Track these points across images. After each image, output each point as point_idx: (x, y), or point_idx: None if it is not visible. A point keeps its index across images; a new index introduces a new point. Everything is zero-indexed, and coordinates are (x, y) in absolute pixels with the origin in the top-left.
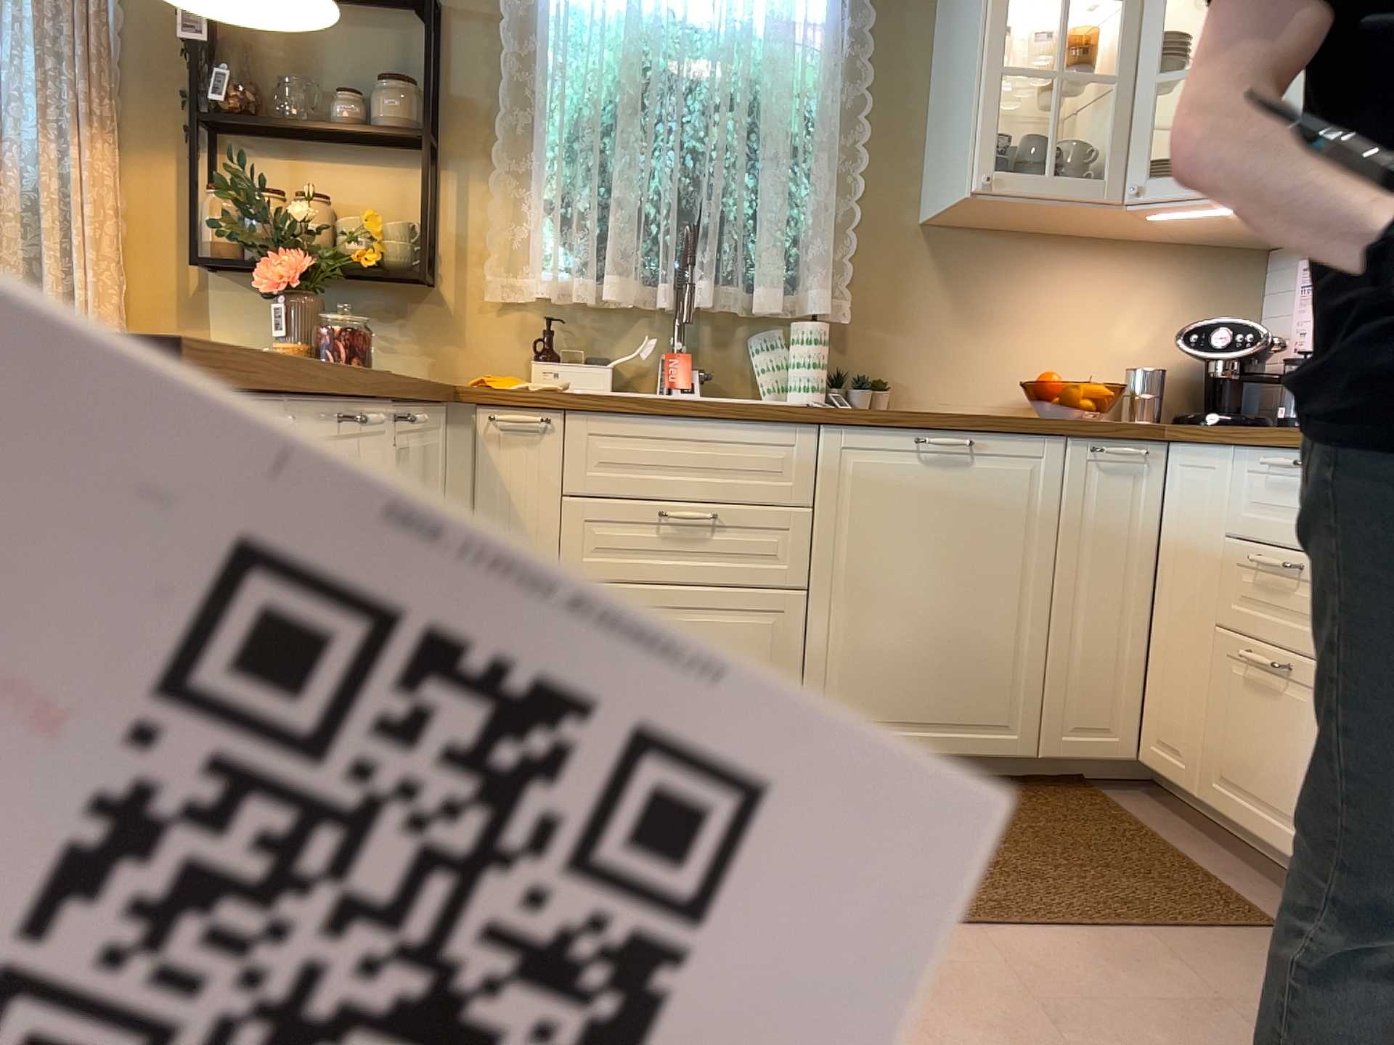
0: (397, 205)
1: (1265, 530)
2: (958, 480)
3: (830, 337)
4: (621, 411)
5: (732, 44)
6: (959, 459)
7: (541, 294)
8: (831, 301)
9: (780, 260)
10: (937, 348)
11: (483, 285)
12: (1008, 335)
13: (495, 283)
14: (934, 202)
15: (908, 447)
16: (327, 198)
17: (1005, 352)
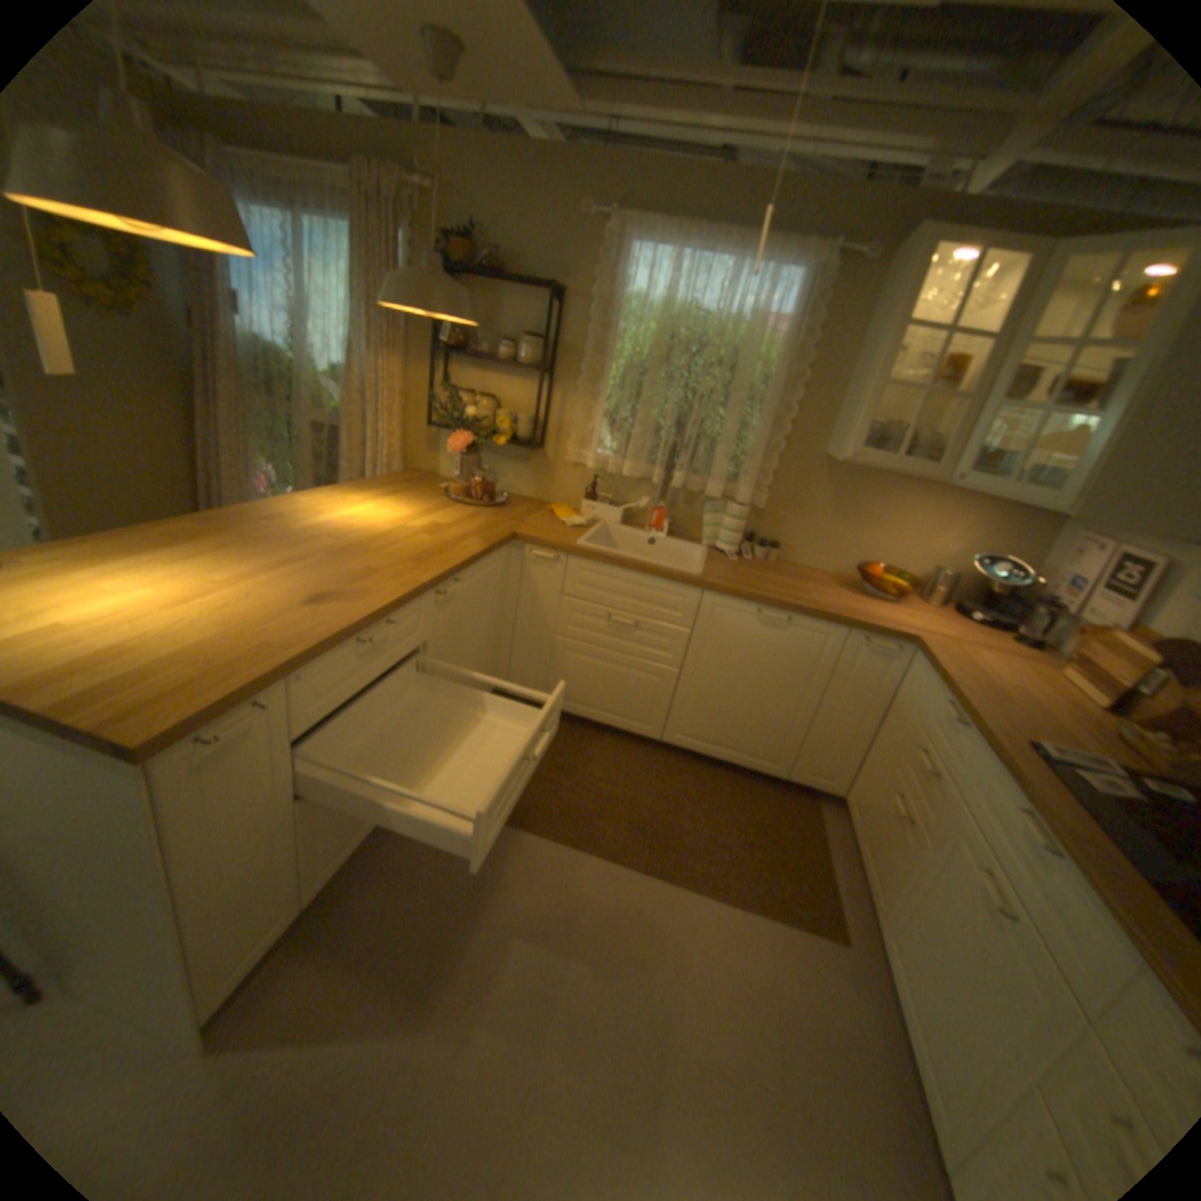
0: (528, 402)
1: (934, 738)
2: (776, 636)
3: (745, 518)
4: (595, 561)
5: (728, 326)
6: (779, 626)
7: (589, 467)
8: (749, 499)
9: (724, 470)
10: (815, 530)
11: (565, 453)
12: (863, 530)
13: (570, 454)
14: (832, 445)
15: (750, 613)
16: (494, 394)
17: (859, 540)
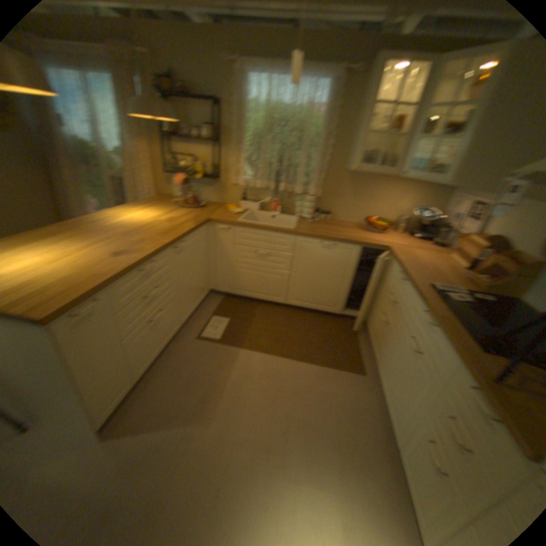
0: (212, 156)
1: (396, 288)
2: (330, 252)
3: (315, 201)
4: (248, 227)
5: (299, 110)
6: (331, 248)
7: (243, 184)
8: (316, 192)
9: (303, 180)
10: (347, 204)
11: (232, 179)
12: (368, 202)
13: (234, 179)
14: (351, 164)
15: (318, 243)
16: (196, 153)
17: (366, 206)
